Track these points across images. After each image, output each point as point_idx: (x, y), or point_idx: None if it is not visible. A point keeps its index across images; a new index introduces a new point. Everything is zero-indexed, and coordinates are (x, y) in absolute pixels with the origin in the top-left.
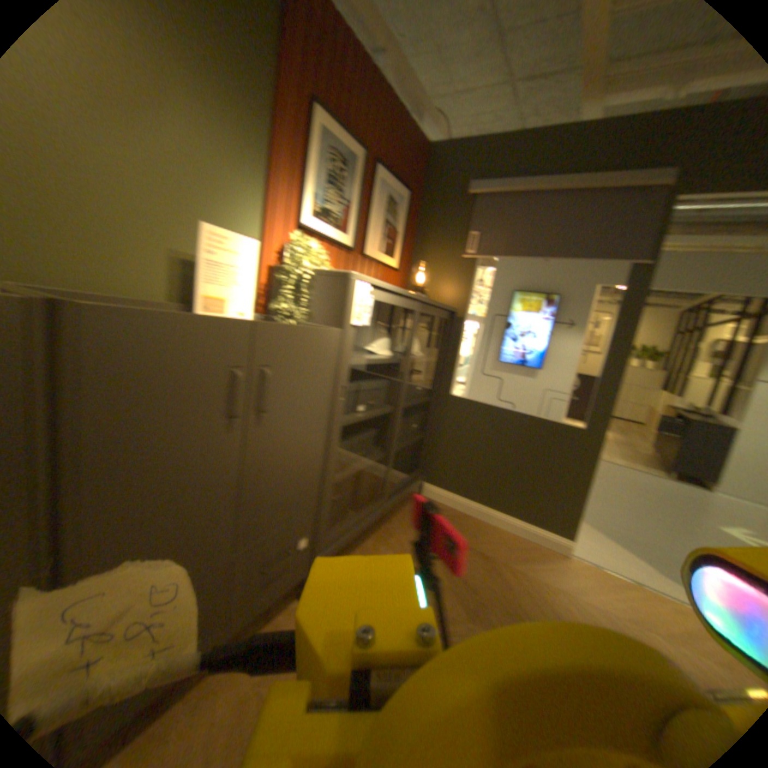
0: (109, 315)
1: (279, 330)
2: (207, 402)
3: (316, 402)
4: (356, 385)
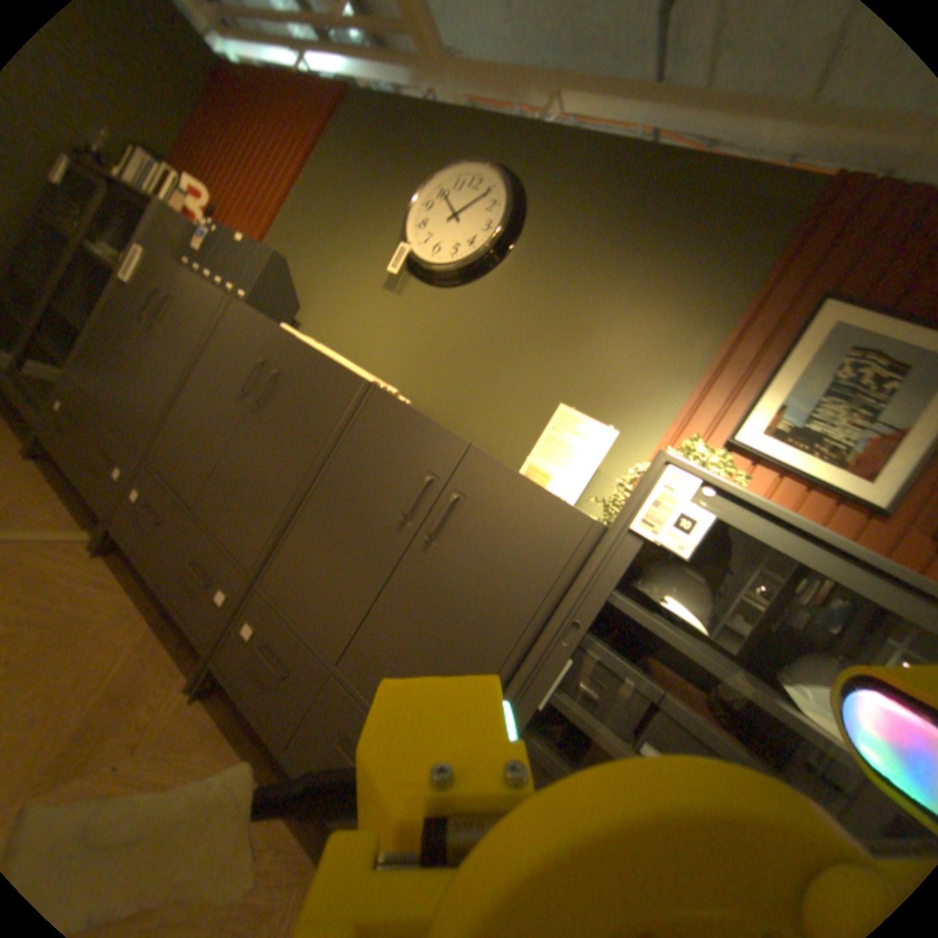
0: (382, 395)
1: (491, 464)
2: (396, 487)
3: (503, 593)
4: (657, 693)
